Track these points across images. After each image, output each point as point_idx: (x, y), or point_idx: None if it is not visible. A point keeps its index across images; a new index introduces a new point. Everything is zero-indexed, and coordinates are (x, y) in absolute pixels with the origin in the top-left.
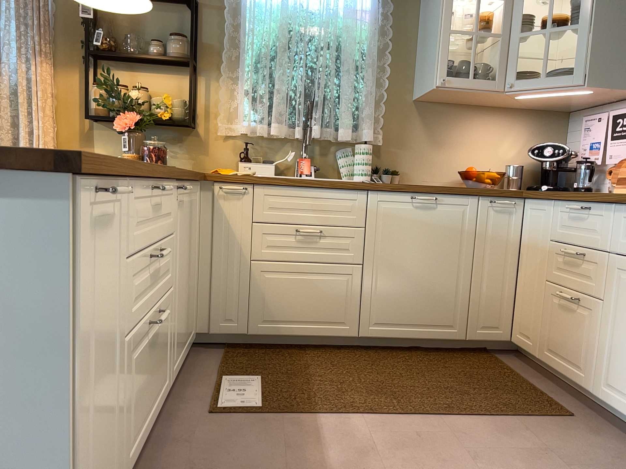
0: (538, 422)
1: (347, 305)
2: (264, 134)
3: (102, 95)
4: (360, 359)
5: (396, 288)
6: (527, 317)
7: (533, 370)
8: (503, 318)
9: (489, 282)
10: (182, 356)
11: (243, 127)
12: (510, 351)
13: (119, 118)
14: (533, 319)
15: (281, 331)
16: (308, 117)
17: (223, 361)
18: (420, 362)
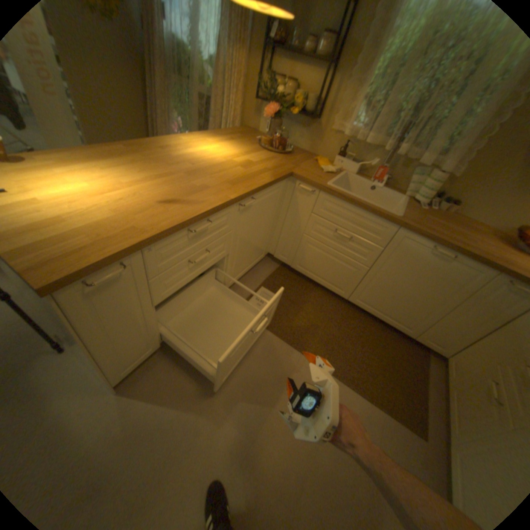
0: (398, 428)
1: (349, 283)
2: (363, 138)
3: (267, 80)
4: (340, 311)
5: (385, 291)
6: (467, 362)
7: (444, 385)
8: (453, 347)
9: (458, 325)
10: (245, 271)
11: (348, 129)
12: (447, 360)
13: (267, 106)
14: (468, 369)
15: (307, 274)
16: (406, 131)
17: (271, 275)
18: (373, 334)
